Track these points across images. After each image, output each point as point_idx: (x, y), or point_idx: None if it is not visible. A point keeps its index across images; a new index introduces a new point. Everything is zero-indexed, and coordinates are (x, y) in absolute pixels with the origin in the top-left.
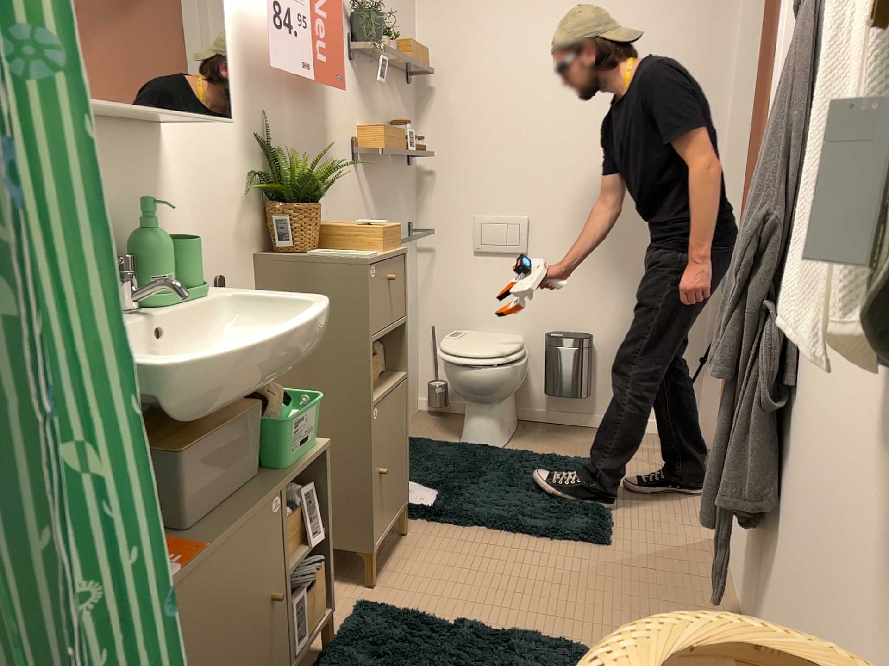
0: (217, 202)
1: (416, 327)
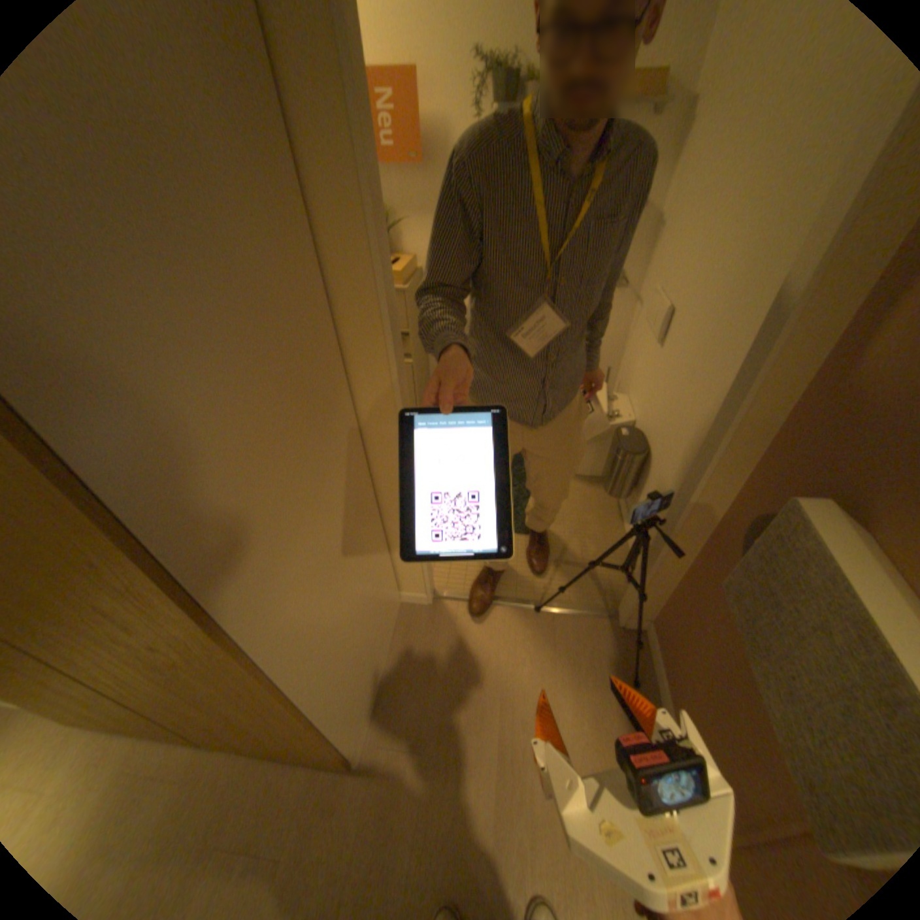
0: None
1: (612, 361)
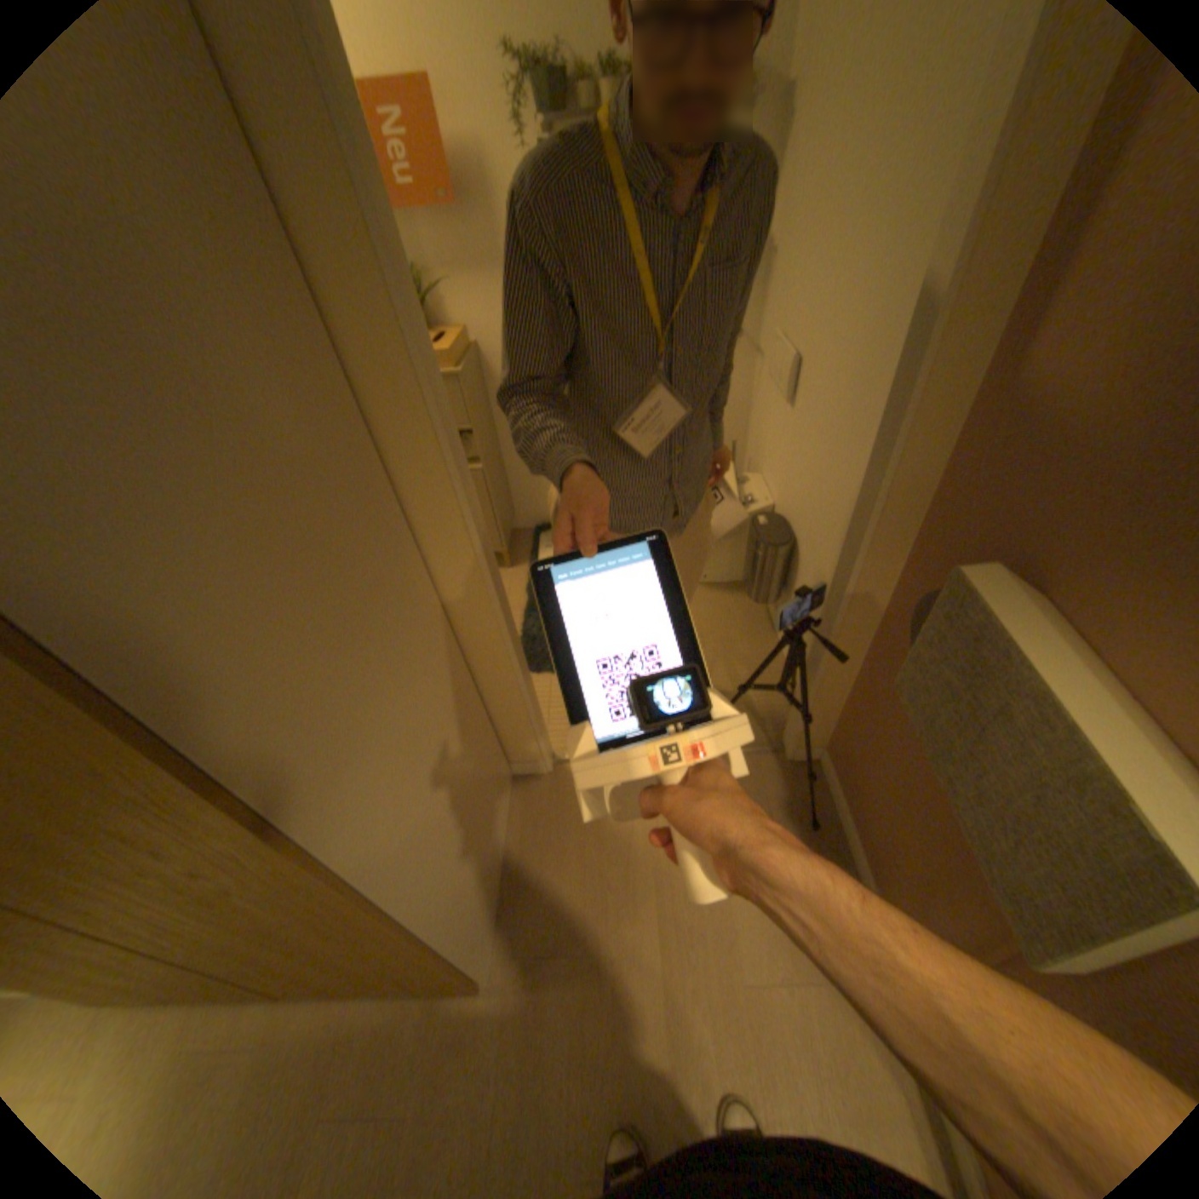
0: None
1: (737, 433)
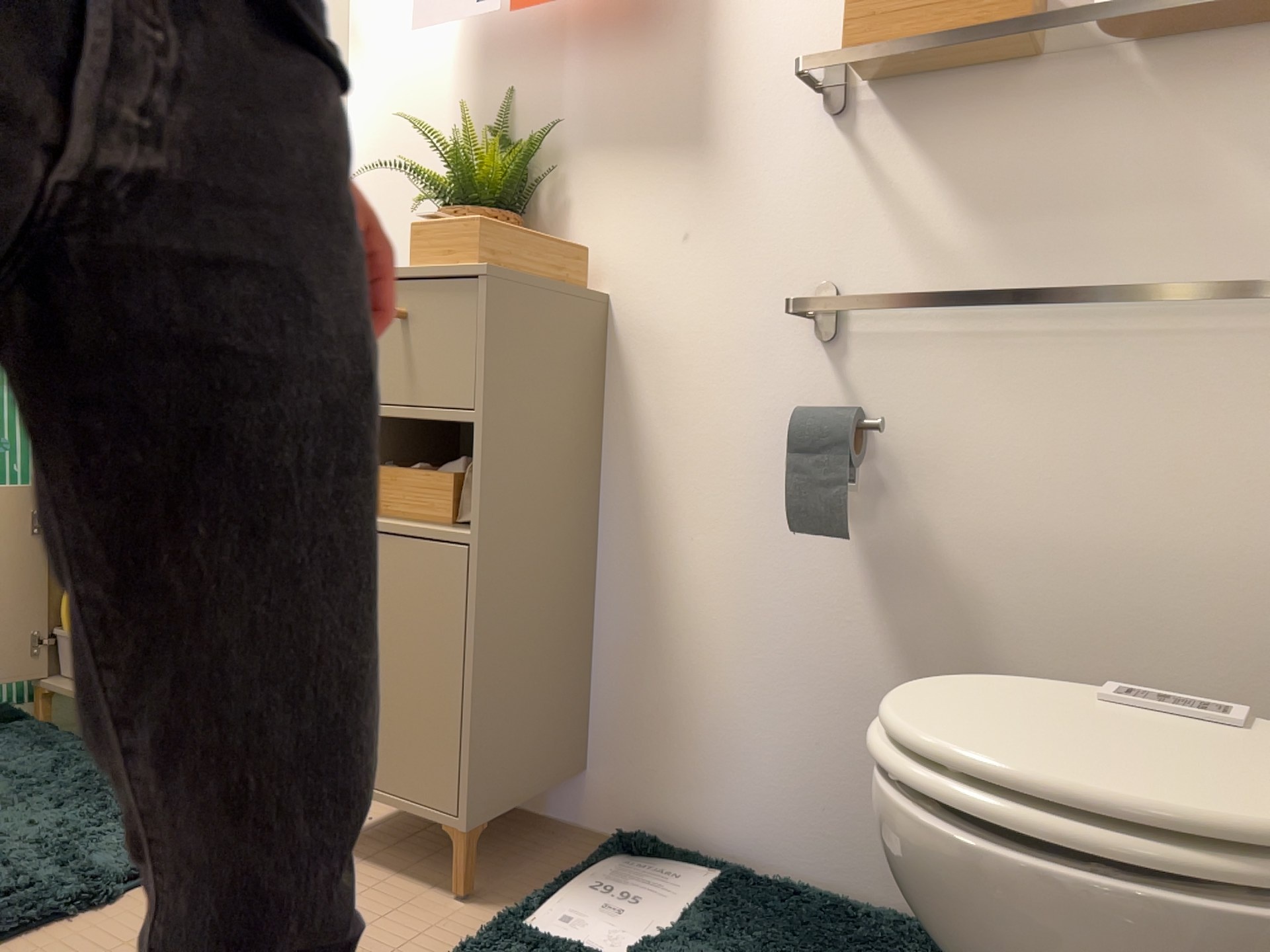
0: (398, 224)
1: None
